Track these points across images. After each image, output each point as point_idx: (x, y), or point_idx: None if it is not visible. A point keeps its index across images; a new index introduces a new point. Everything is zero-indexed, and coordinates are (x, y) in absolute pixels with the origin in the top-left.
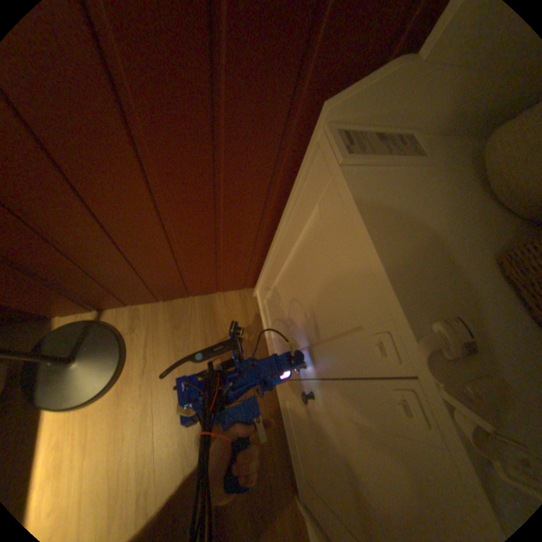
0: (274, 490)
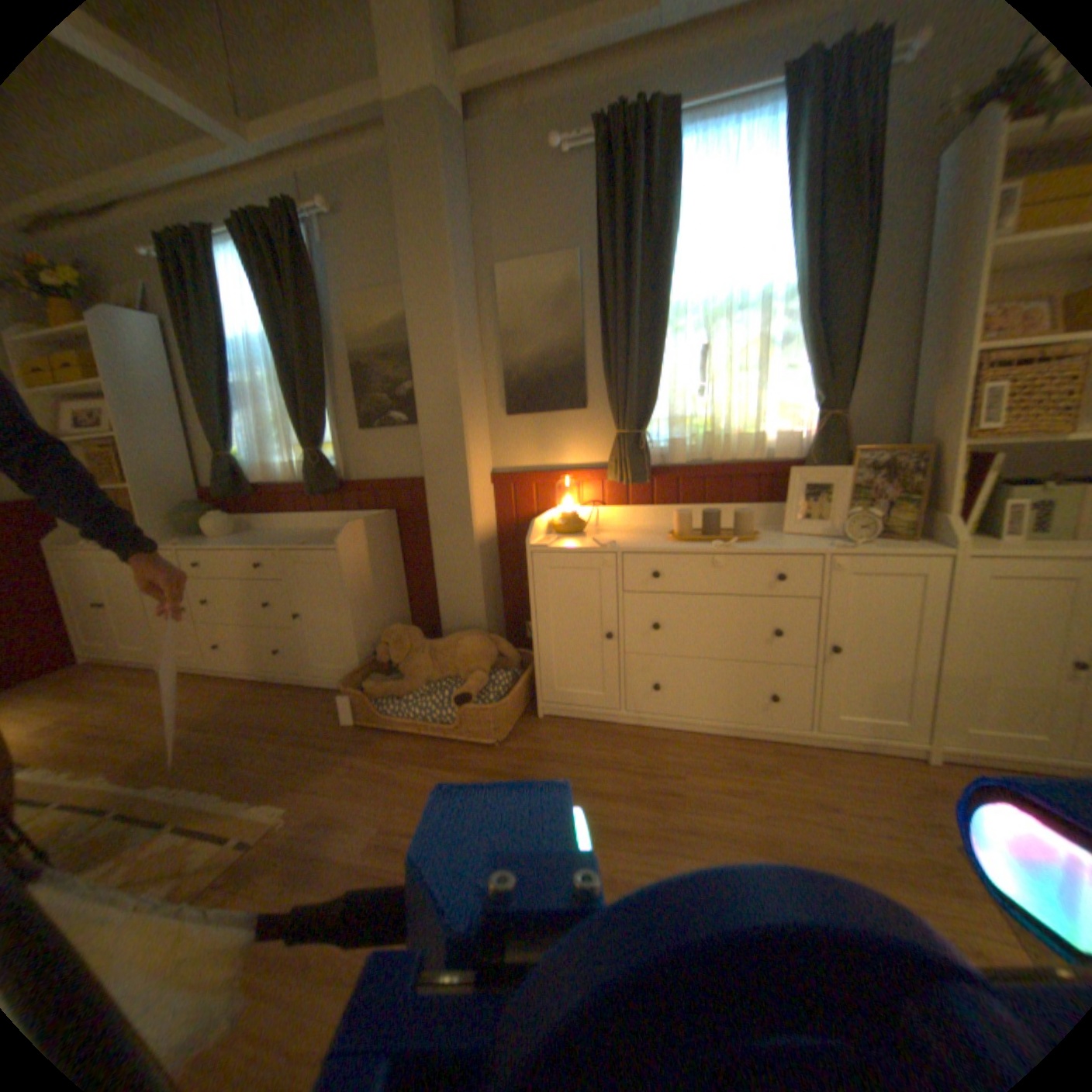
0: (139, 680)
